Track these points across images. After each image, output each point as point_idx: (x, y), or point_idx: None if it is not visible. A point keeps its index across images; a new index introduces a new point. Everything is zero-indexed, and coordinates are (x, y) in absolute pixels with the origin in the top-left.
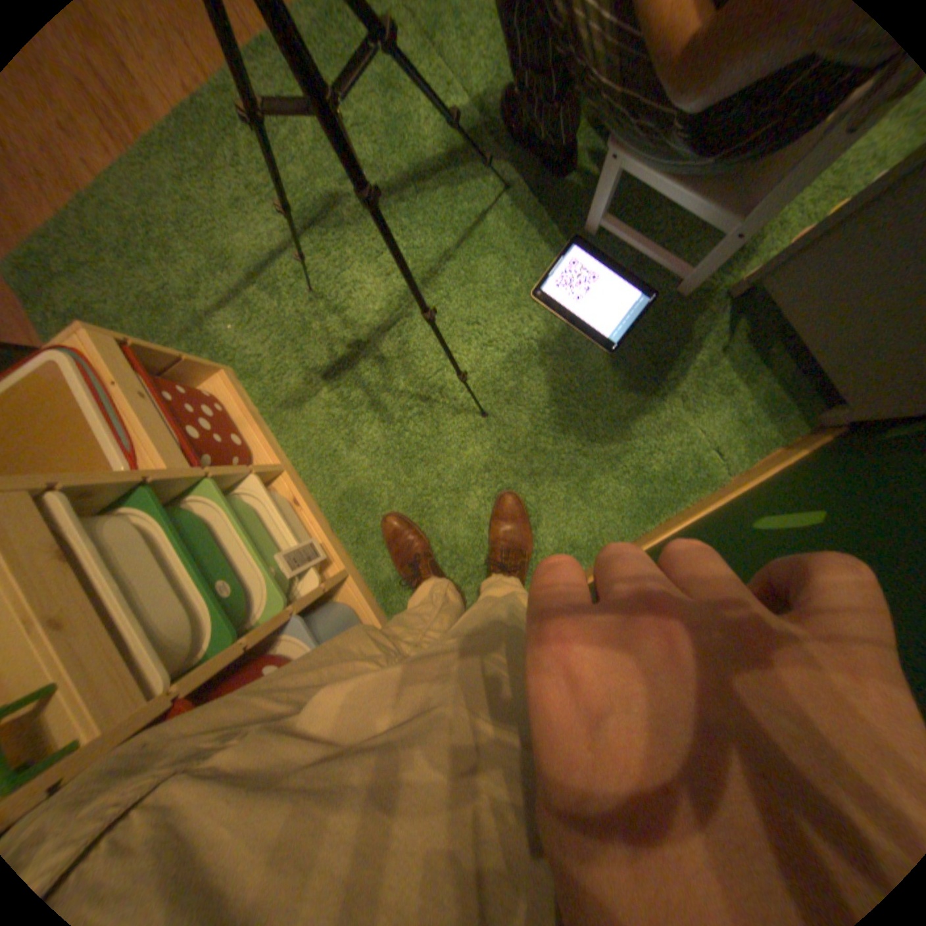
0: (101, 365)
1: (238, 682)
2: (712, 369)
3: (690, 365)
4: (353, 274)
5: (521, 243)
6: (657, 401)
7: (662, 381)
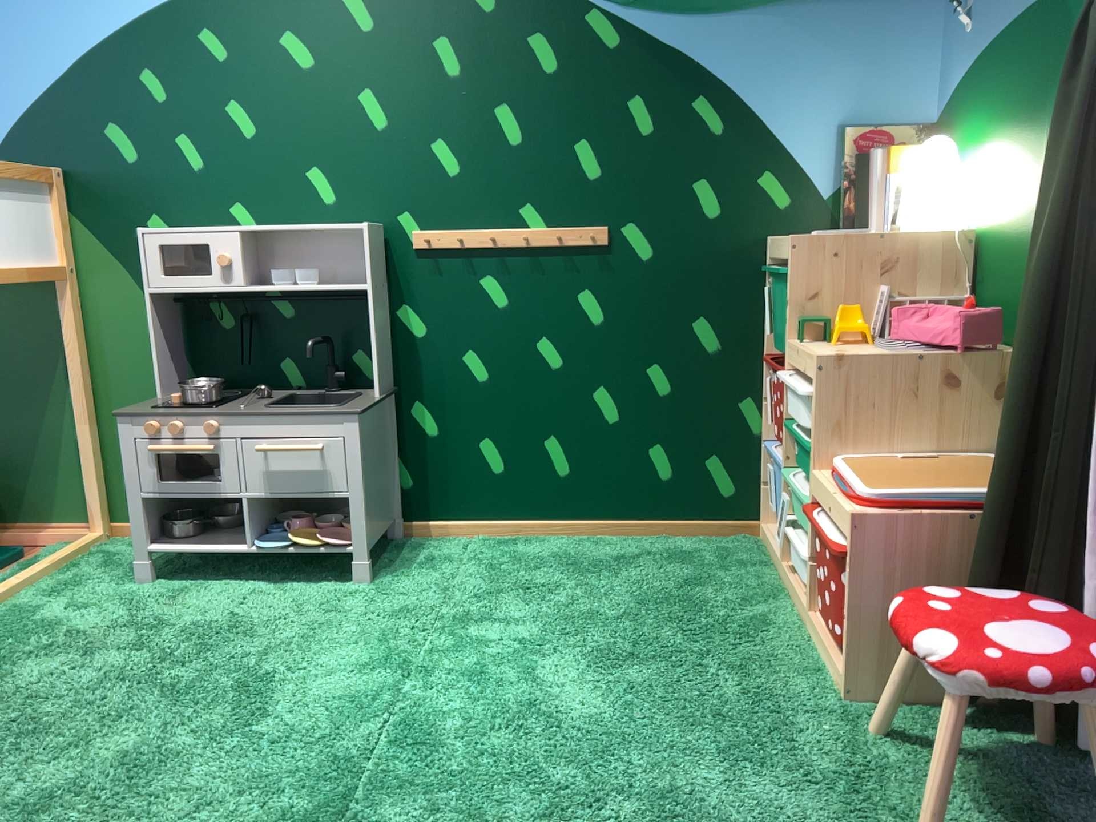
0: (841, 502)
1: (786, 408)
2: (420, 566)
3: (429, 571)
4: (631, 701)
5: (457, 651)
6: (468, 567)
7: (454, 572)
